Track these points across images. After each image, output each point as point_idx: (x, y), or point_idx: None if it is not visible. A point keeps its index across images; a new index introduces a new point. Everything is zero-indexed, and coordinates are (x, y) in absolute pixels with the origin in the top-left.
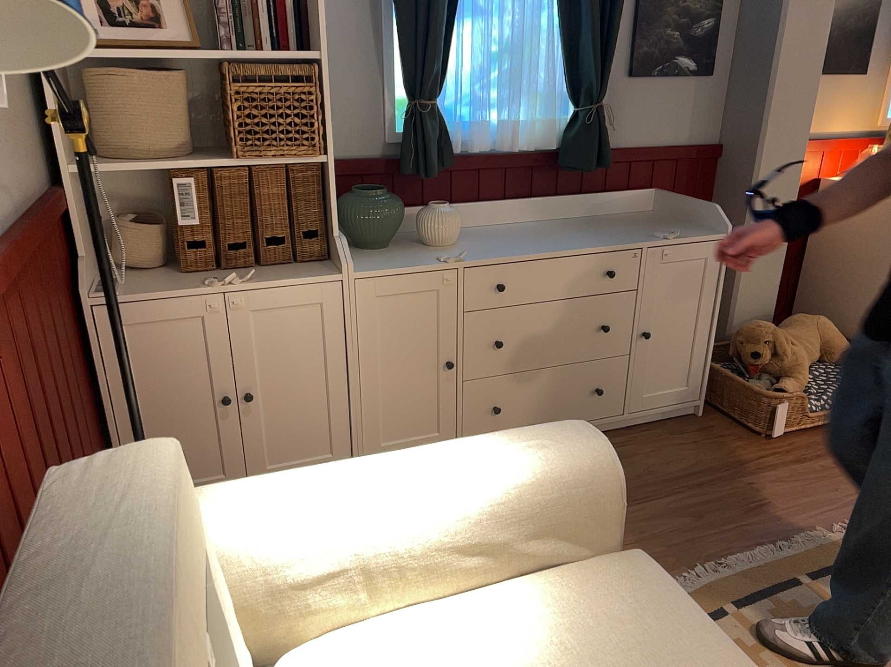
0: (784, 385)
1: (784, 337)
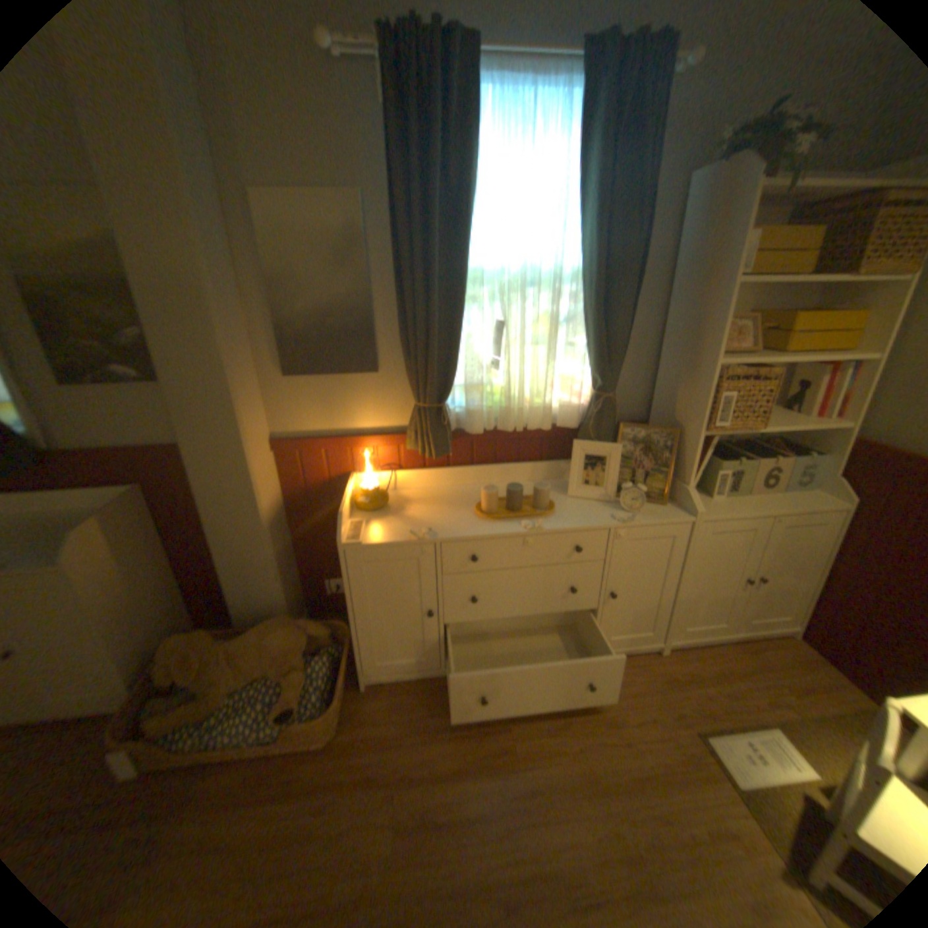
0: (161, 721)
1: (212, 655)
